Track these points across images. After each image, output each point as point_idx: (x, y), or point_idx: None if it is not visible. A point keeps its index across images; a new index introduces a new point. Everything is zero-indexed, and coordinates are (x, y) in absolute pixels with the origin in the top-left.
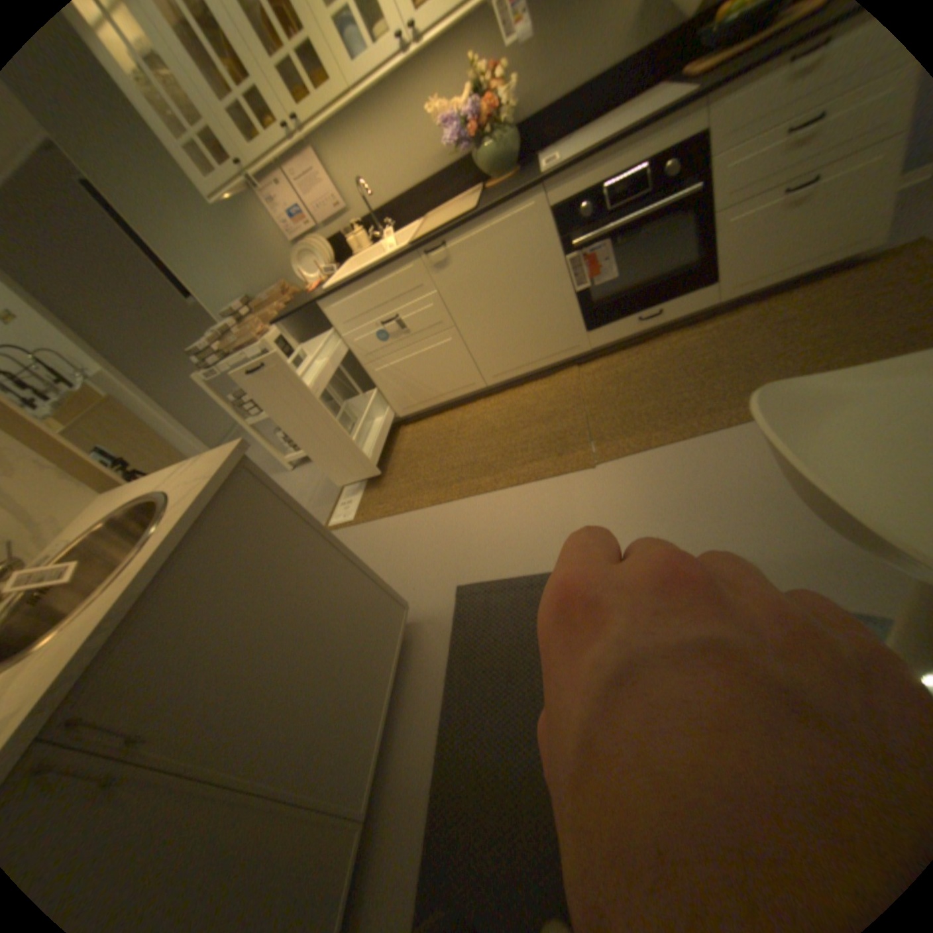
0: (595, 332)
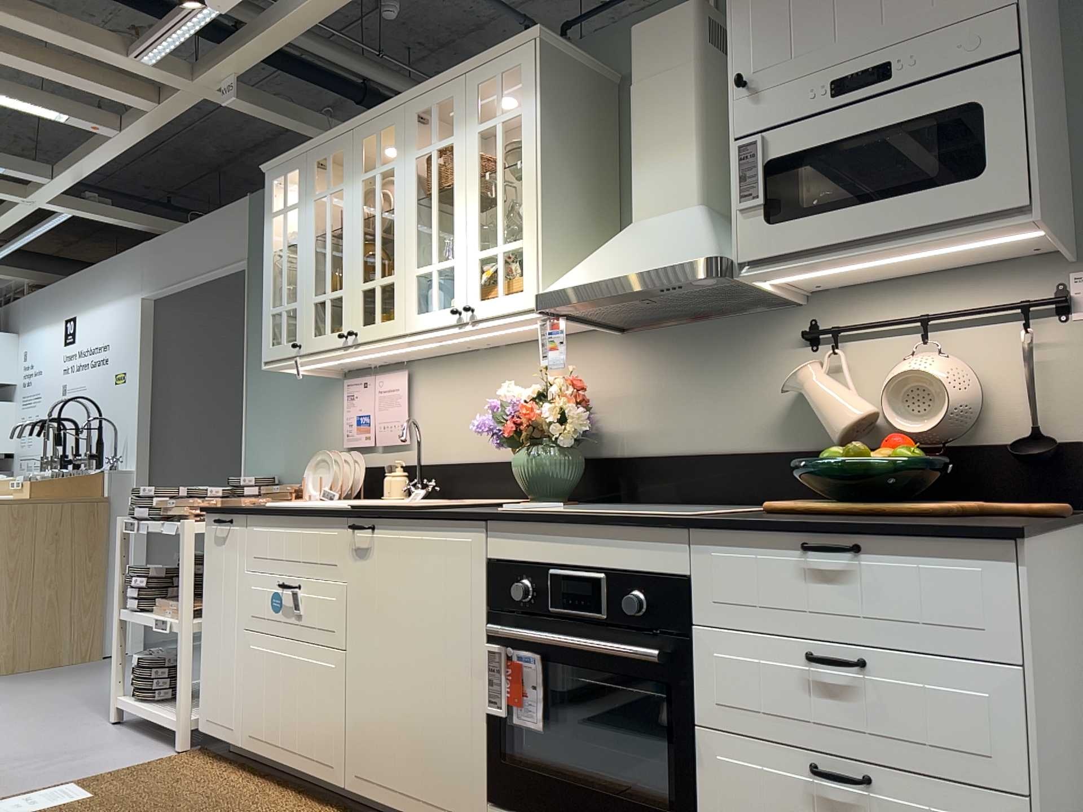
0: None
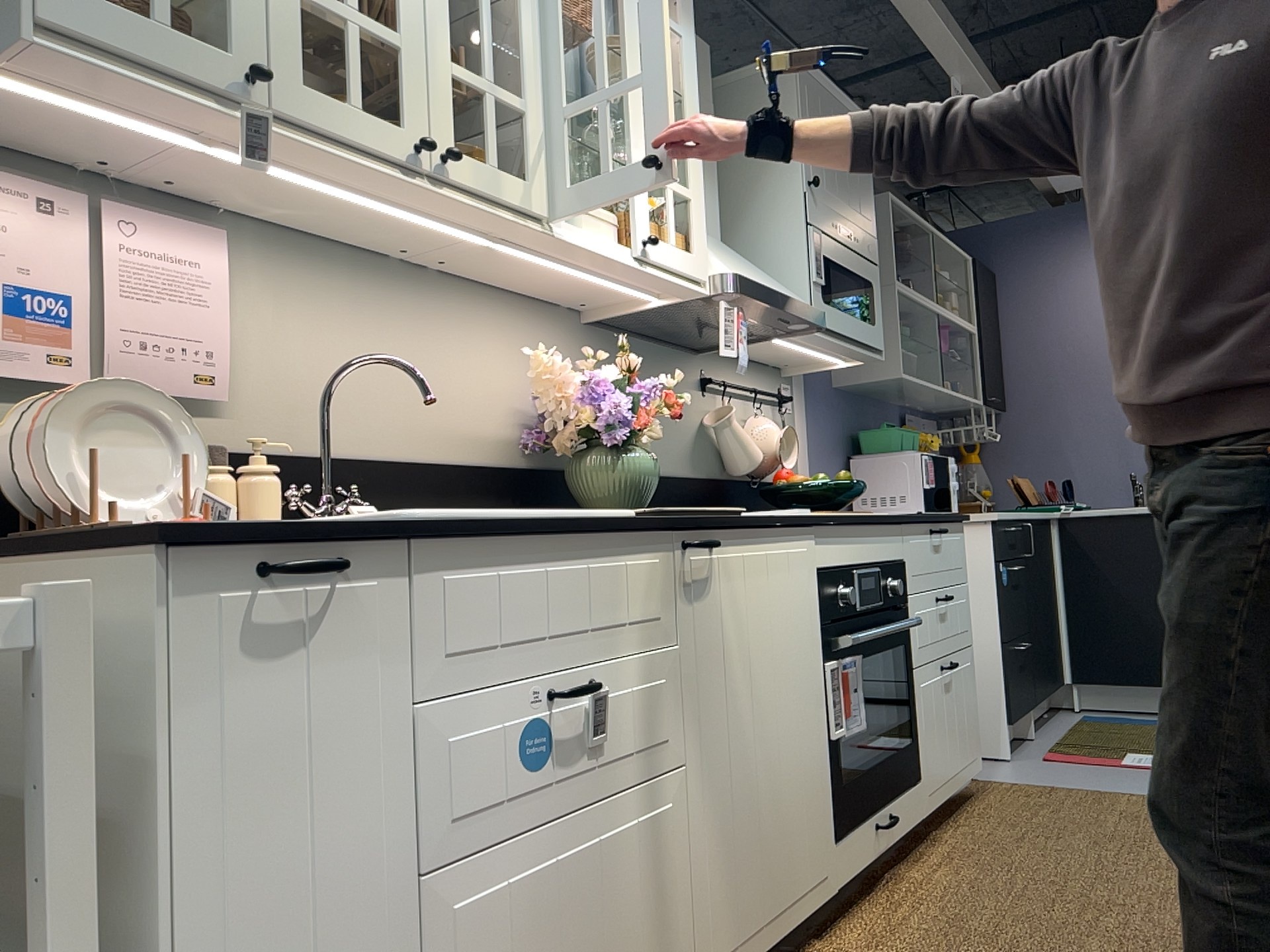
0: (843, 849)
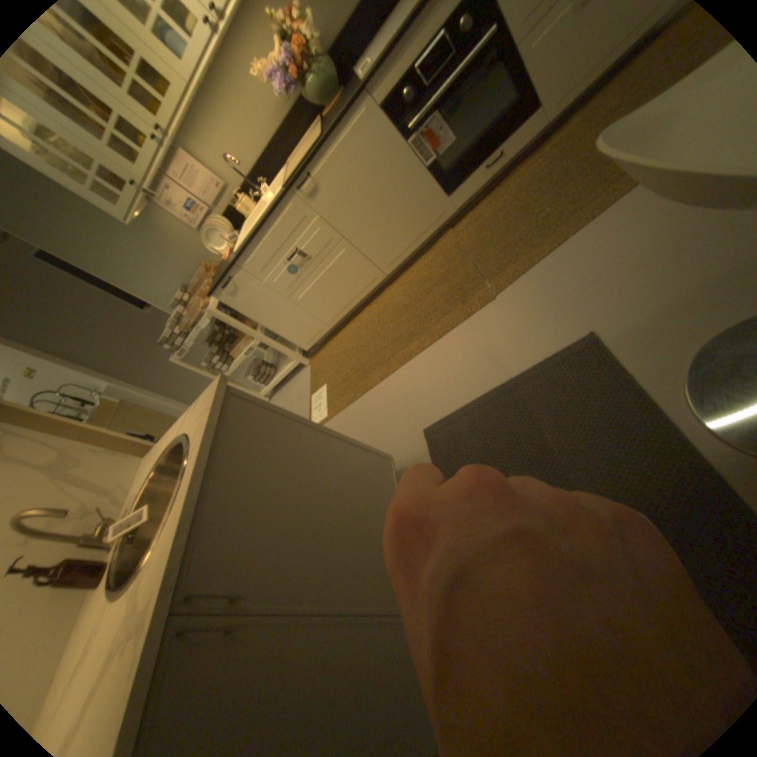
0: (456, 194)
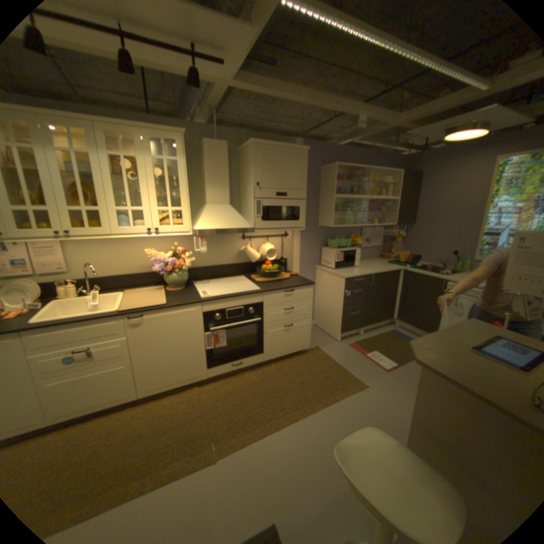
0: (211, 370)
